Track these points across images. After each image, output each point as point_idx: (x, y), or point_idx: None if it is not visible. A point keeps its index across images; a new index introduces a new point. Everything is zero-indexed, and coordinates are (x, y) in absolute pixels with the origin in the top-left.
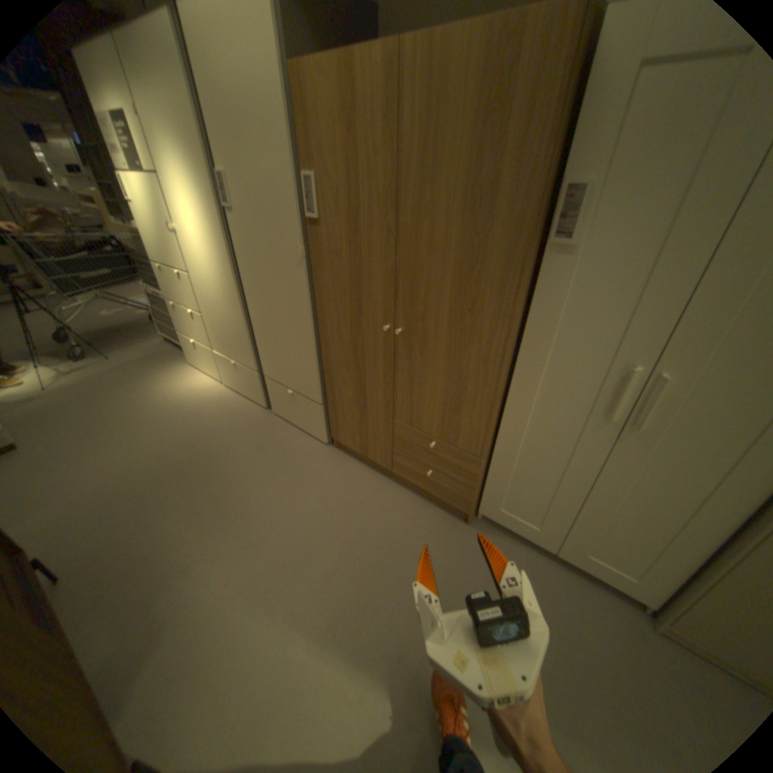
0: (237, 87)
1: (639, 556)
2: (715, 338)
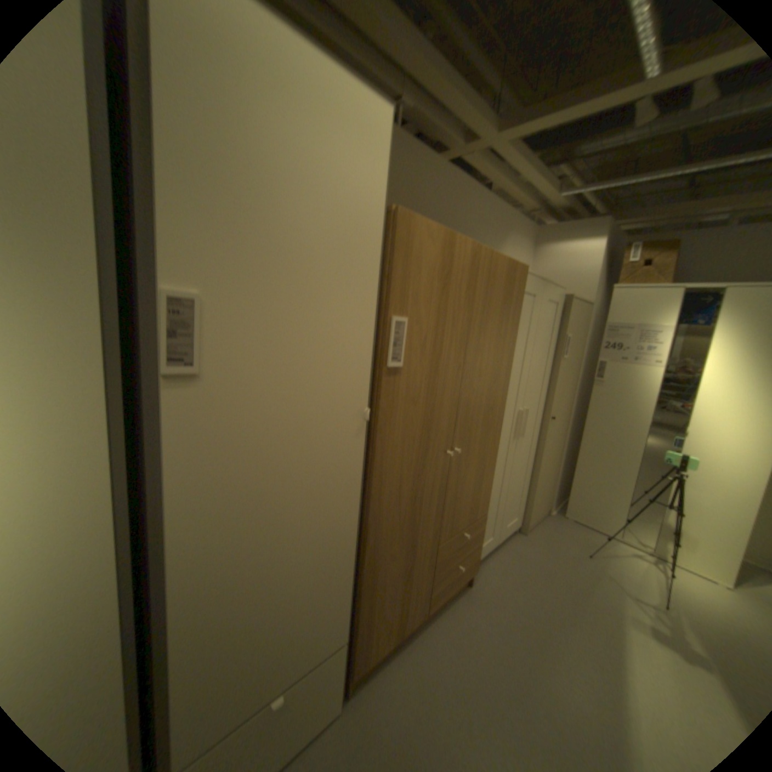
0: (306, 176)
1: (517, 504)
2: (532, 388)
